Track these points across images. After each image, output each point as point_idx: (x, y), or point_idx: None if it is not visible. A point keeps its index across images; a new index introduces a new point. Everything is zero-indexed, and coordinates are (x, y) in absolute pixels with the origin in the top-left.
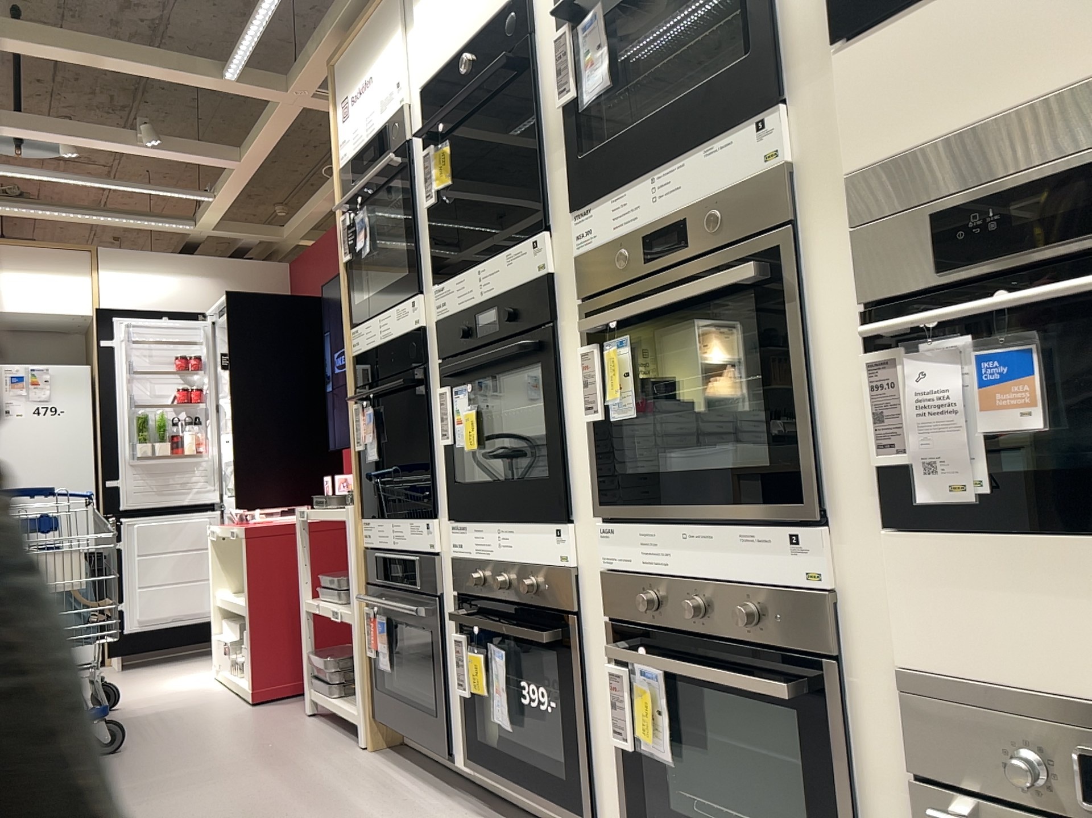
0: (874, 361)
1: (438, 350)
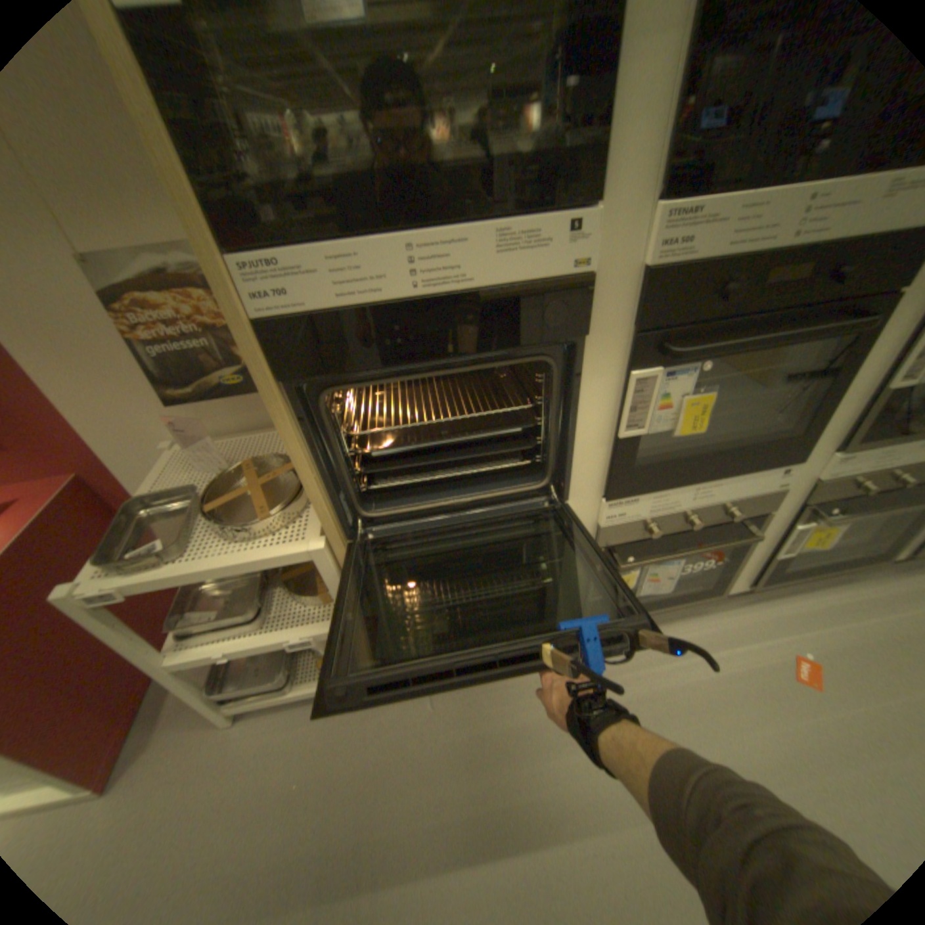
0: None
1: (642, 314)
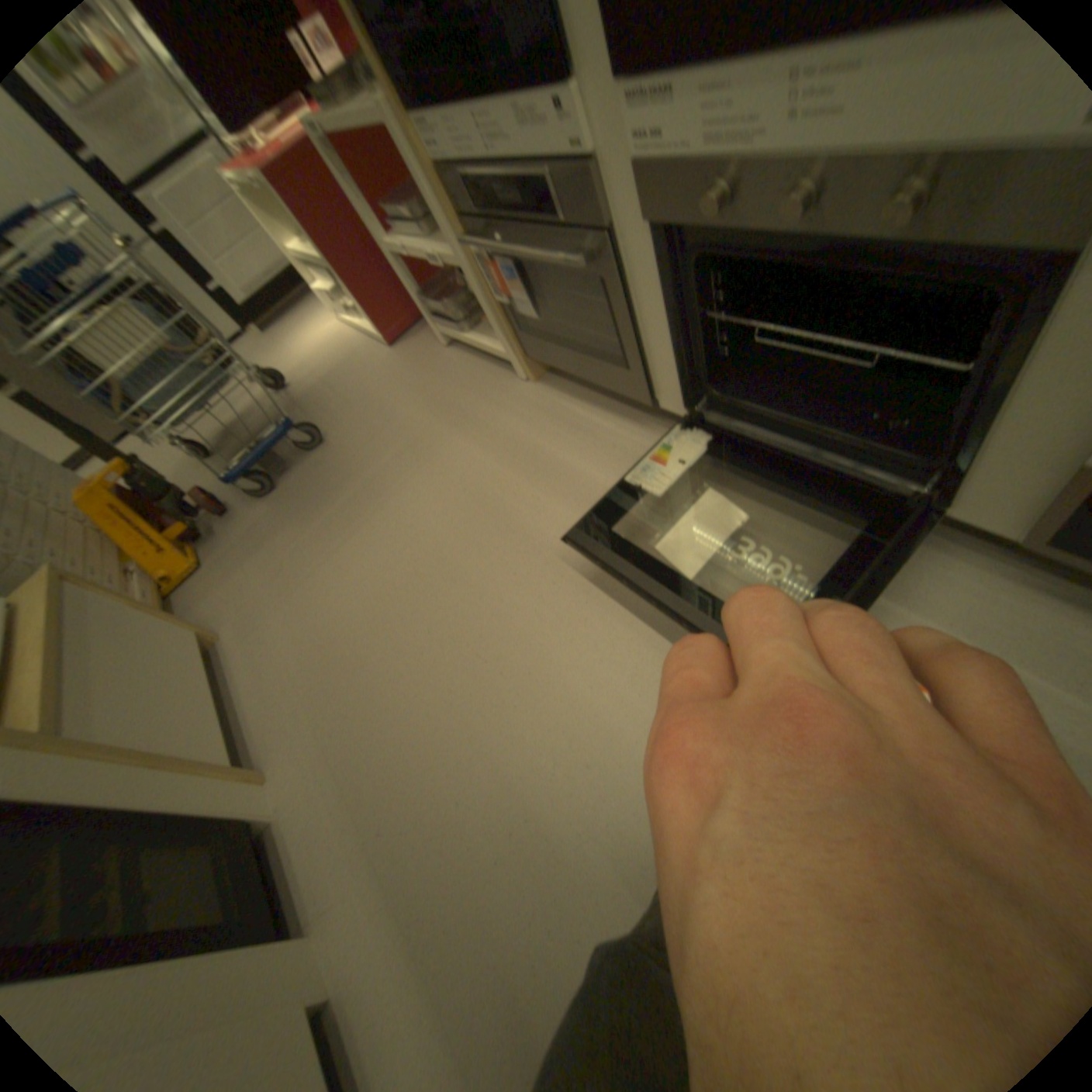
0: None
1: None
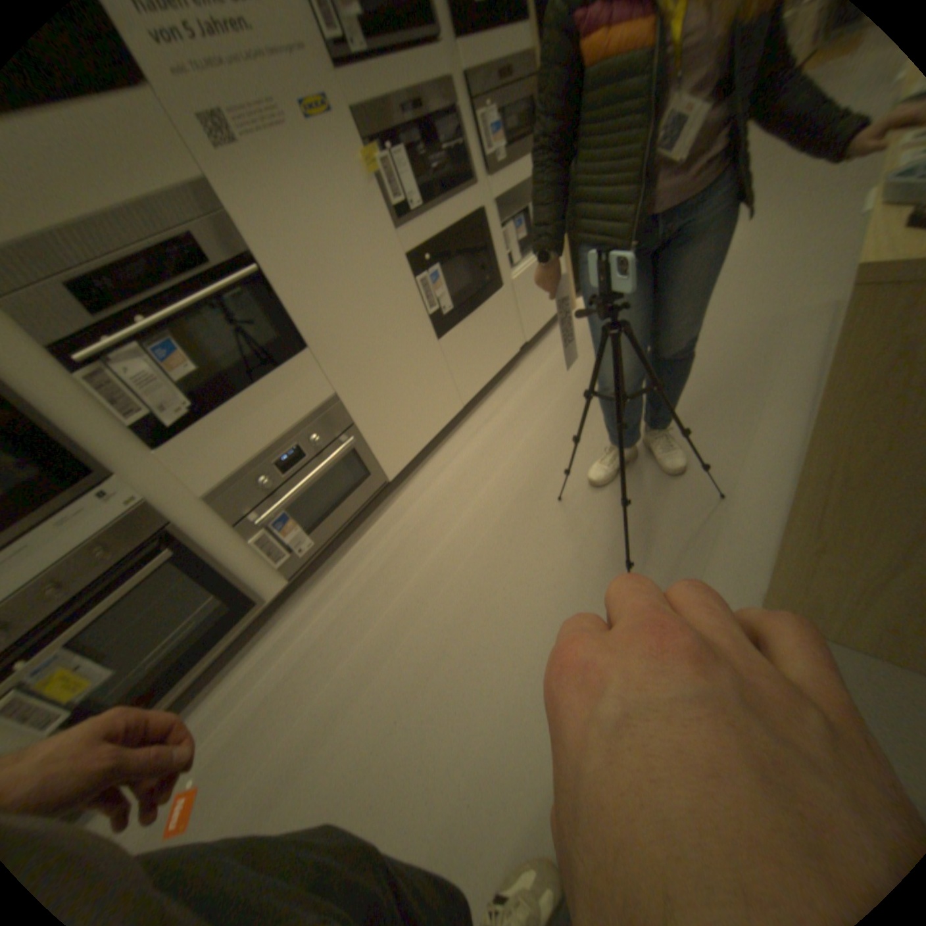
0: (85, 376)
1: None
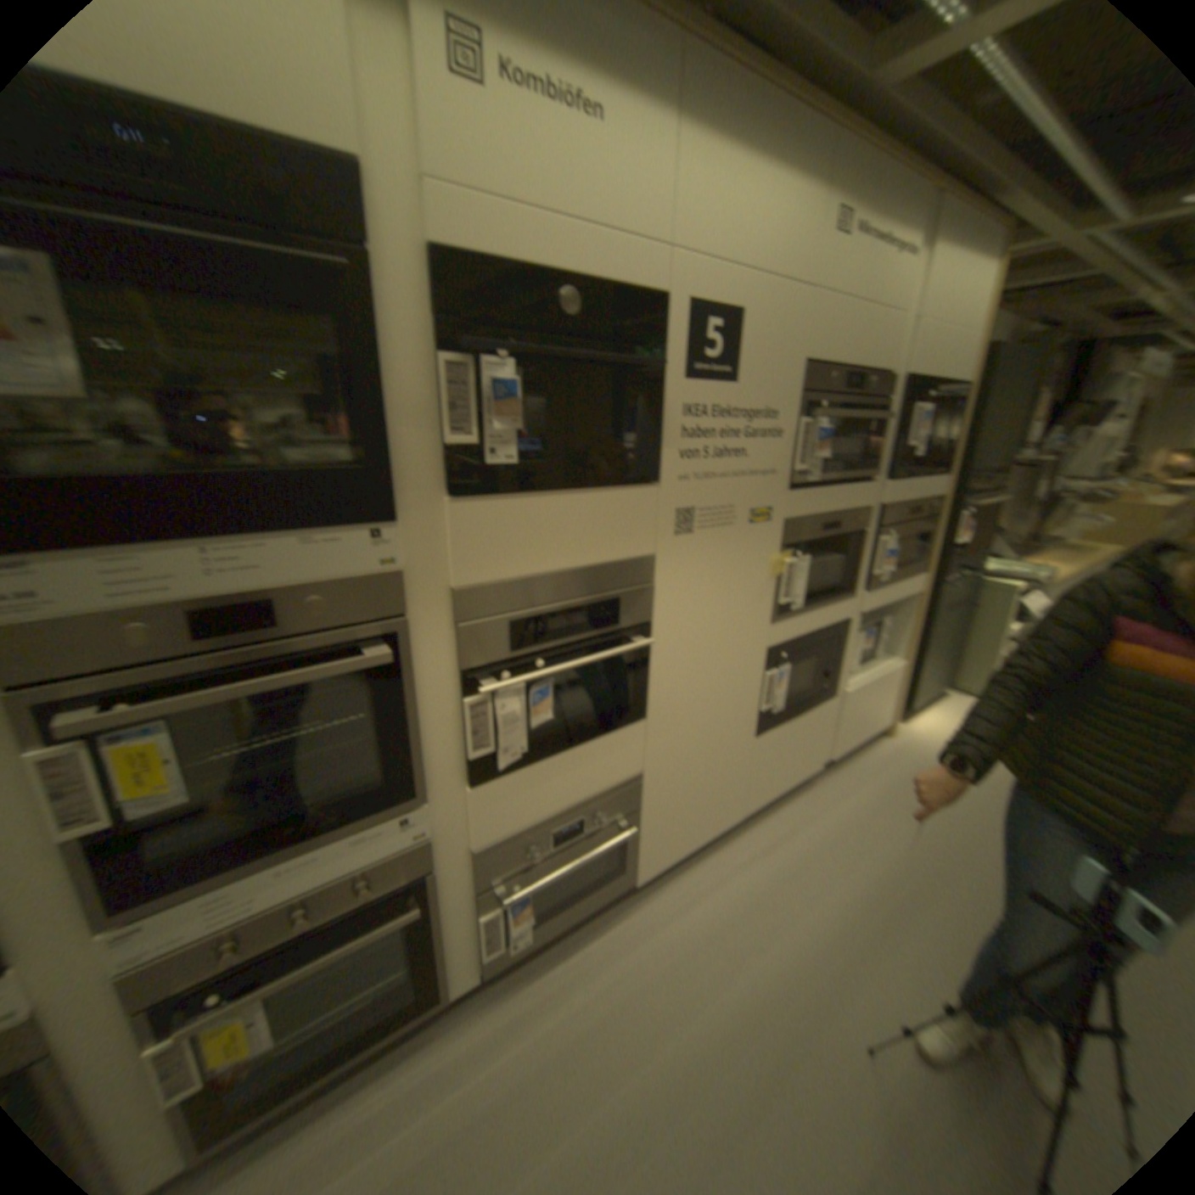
0: (471, 705)
1: None
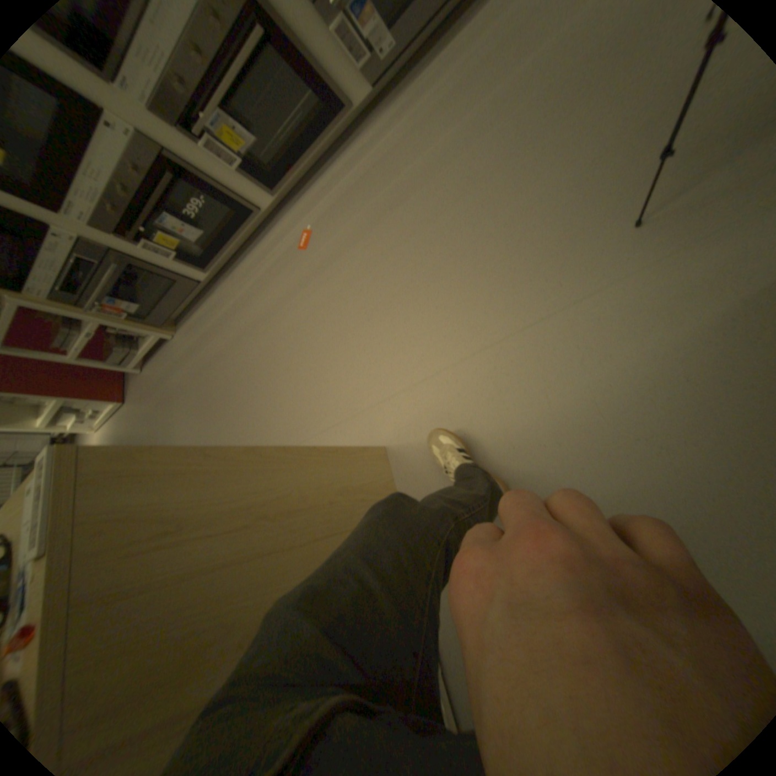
0: None
1: None
